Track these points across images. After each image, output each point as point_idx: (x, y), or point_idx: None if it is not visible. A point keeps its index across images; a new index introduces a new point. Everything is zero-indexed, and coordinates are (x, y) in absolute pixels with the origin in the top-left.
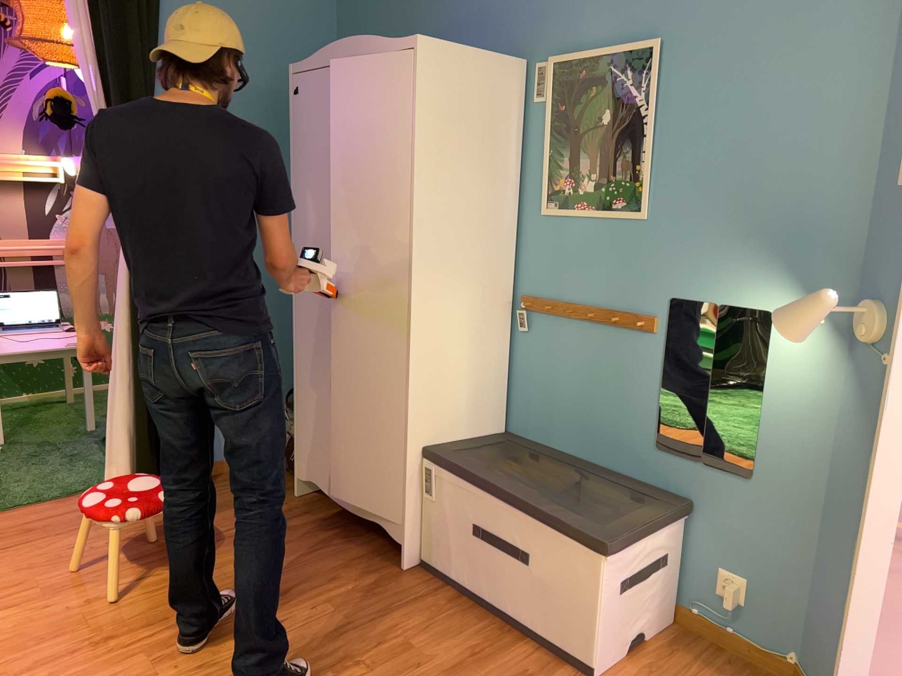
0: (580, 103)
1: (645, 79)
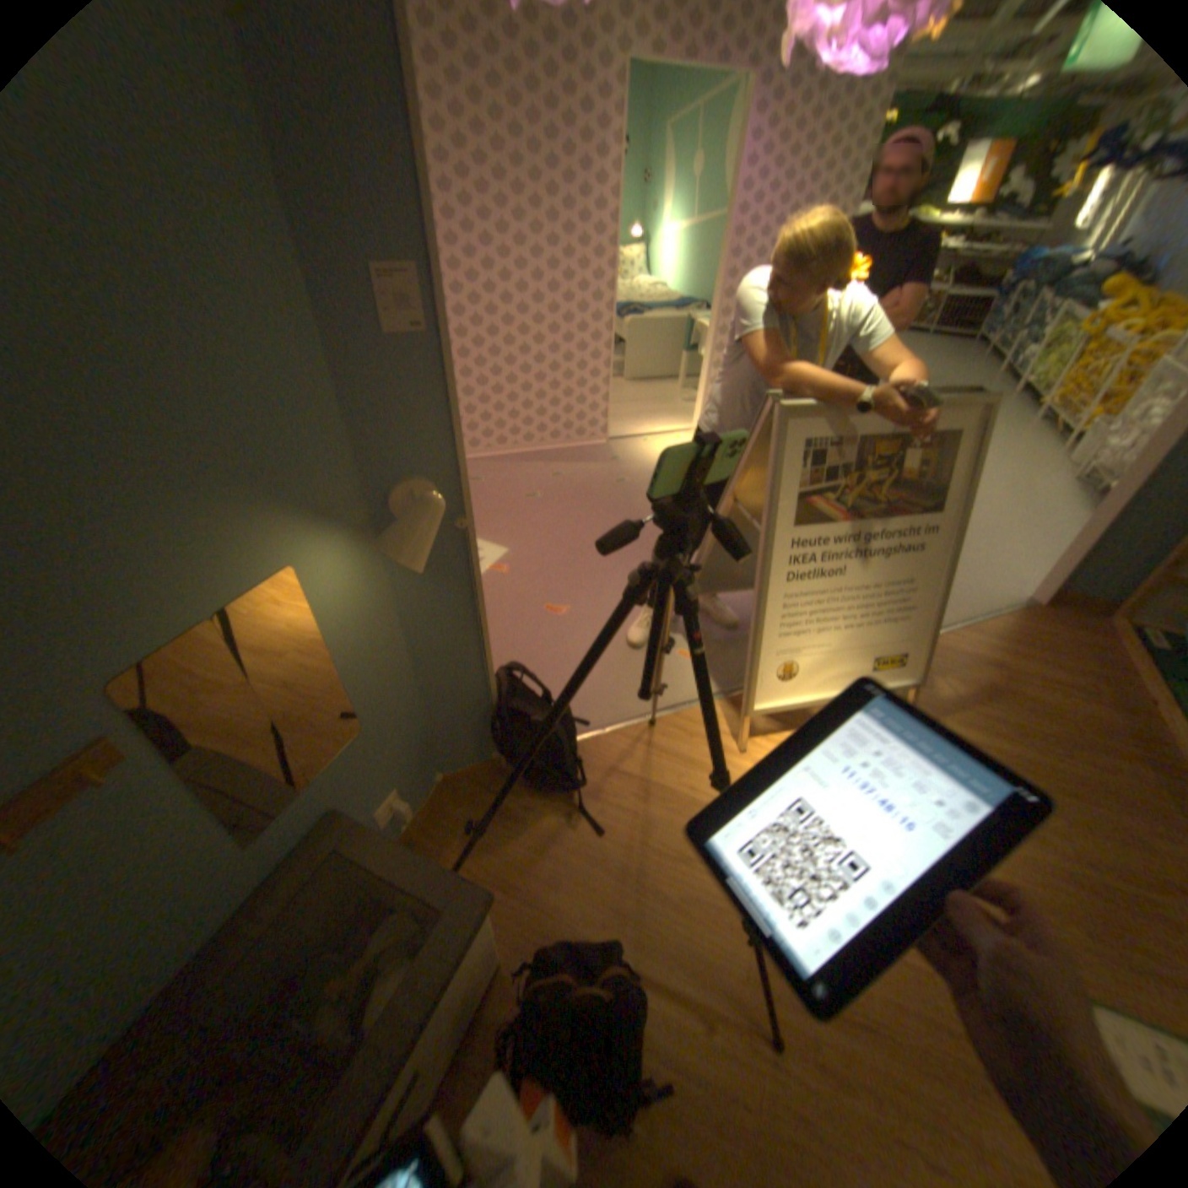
0: None
1: None
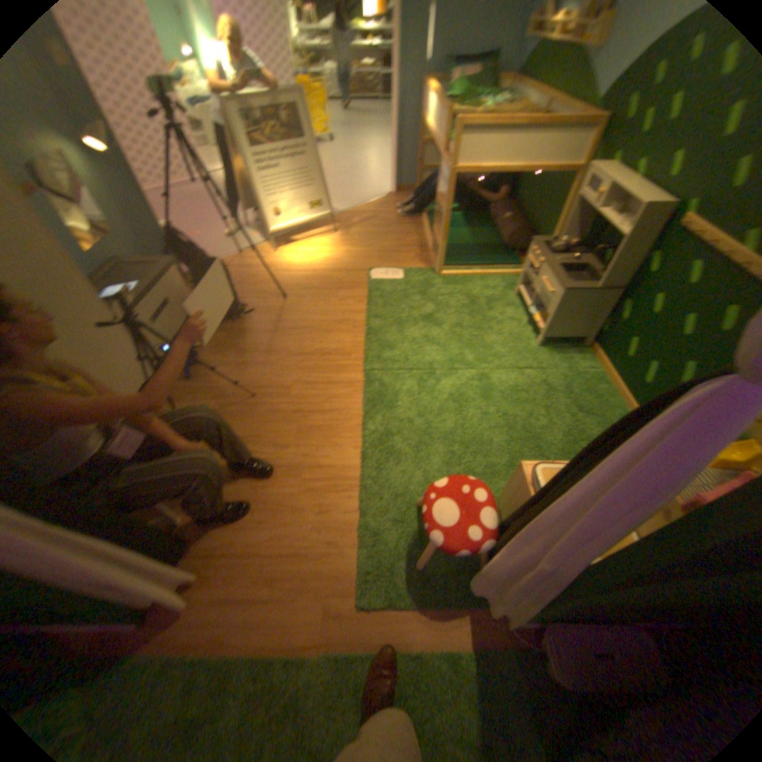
0: None
1: None
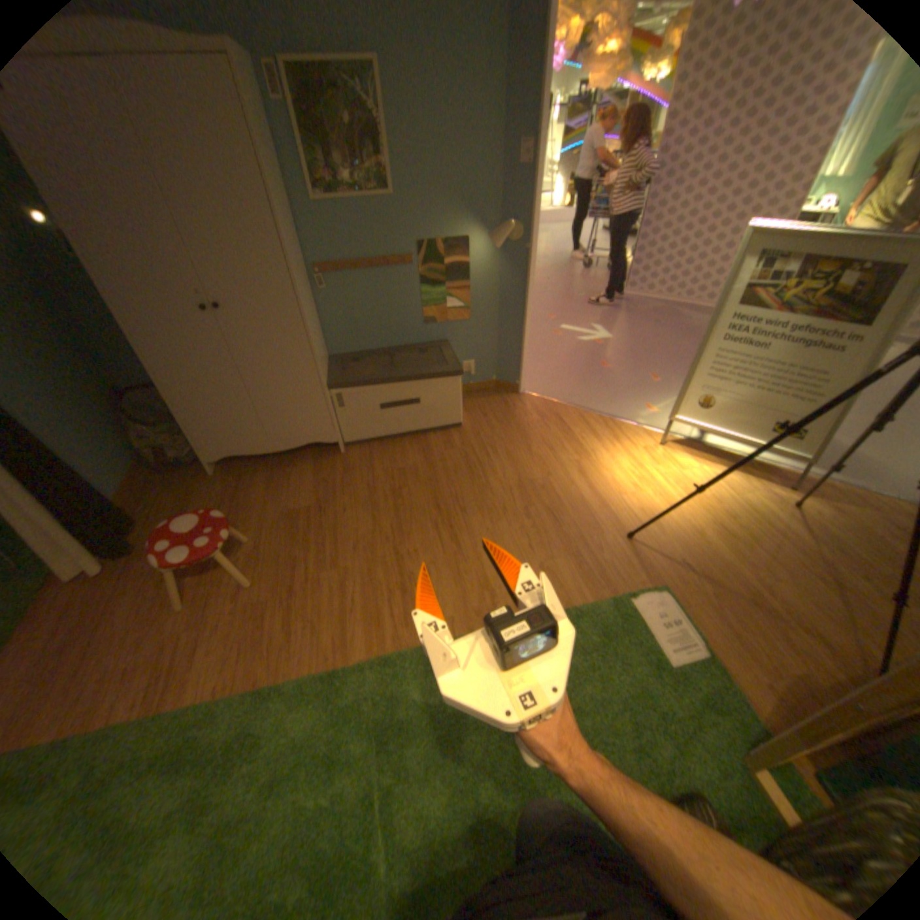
0: (319, 103)
1: (370, 88)
